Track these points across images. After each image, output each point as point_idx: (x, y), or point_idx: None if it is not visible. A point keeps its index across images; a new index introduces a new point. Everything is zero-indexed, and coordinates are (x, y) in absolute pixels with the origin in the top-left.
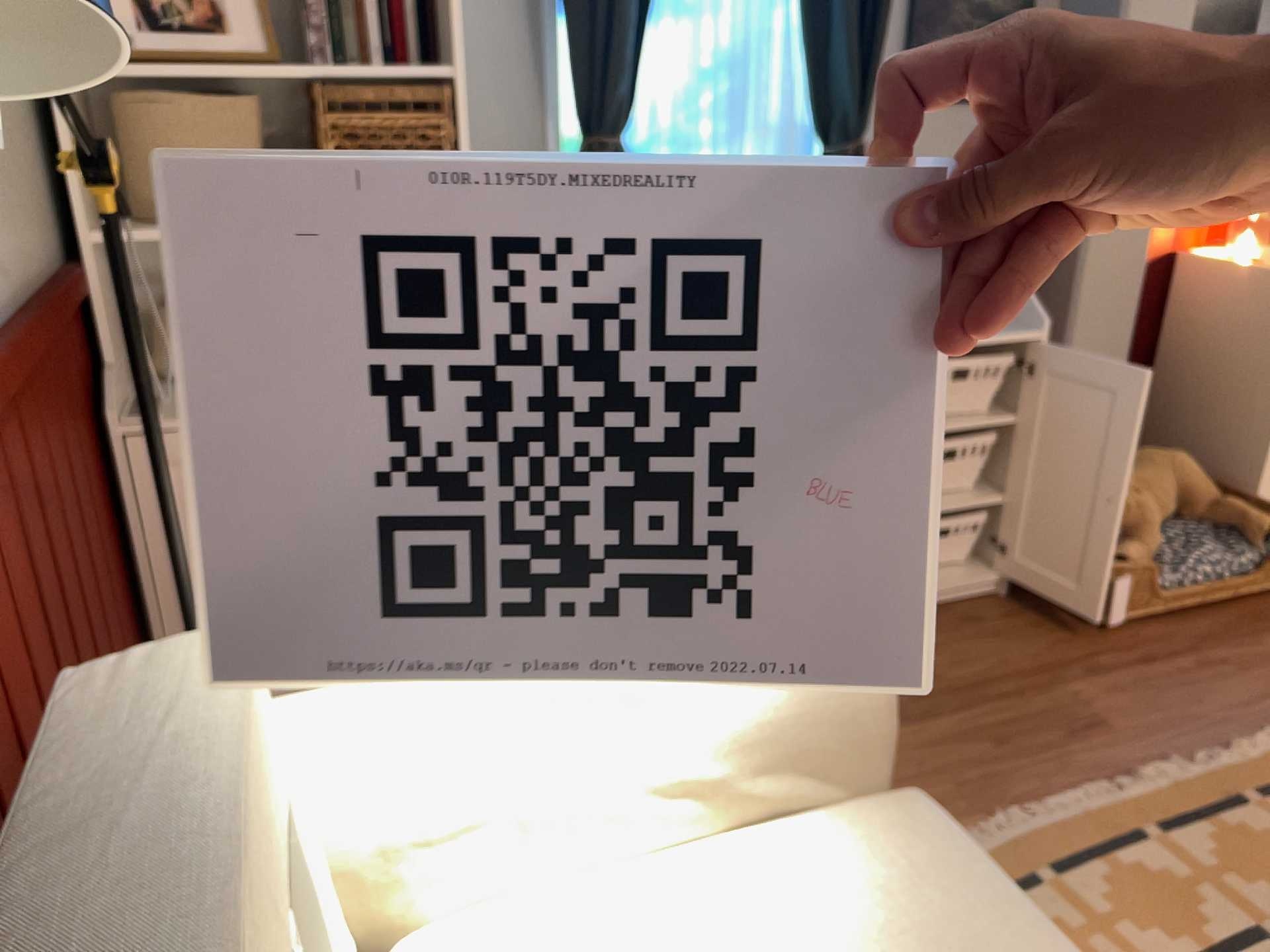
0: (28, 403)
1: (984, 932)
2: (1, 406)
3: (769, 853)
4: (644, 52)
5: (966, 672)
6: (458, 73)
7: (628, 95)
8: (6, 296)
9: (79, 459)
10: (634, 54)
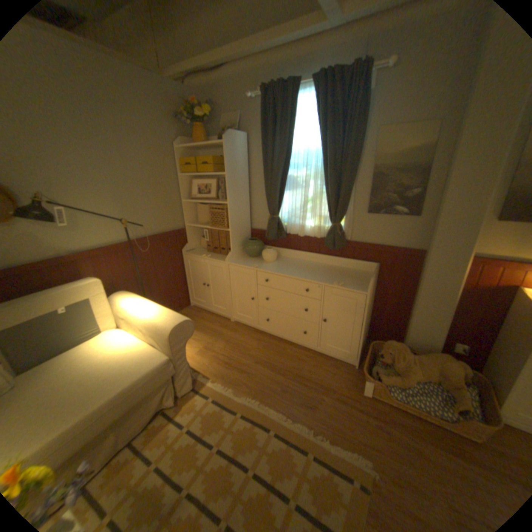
0: (140, 247)
1: (128, 375)
2: (138, 246)
3: (143, 348)
4: (284, 197)
5: (308, 375)
6: (229, 203)
7: (277, 207)
8: (153, 232)
9: (171, 255)
10: (280, 198)
